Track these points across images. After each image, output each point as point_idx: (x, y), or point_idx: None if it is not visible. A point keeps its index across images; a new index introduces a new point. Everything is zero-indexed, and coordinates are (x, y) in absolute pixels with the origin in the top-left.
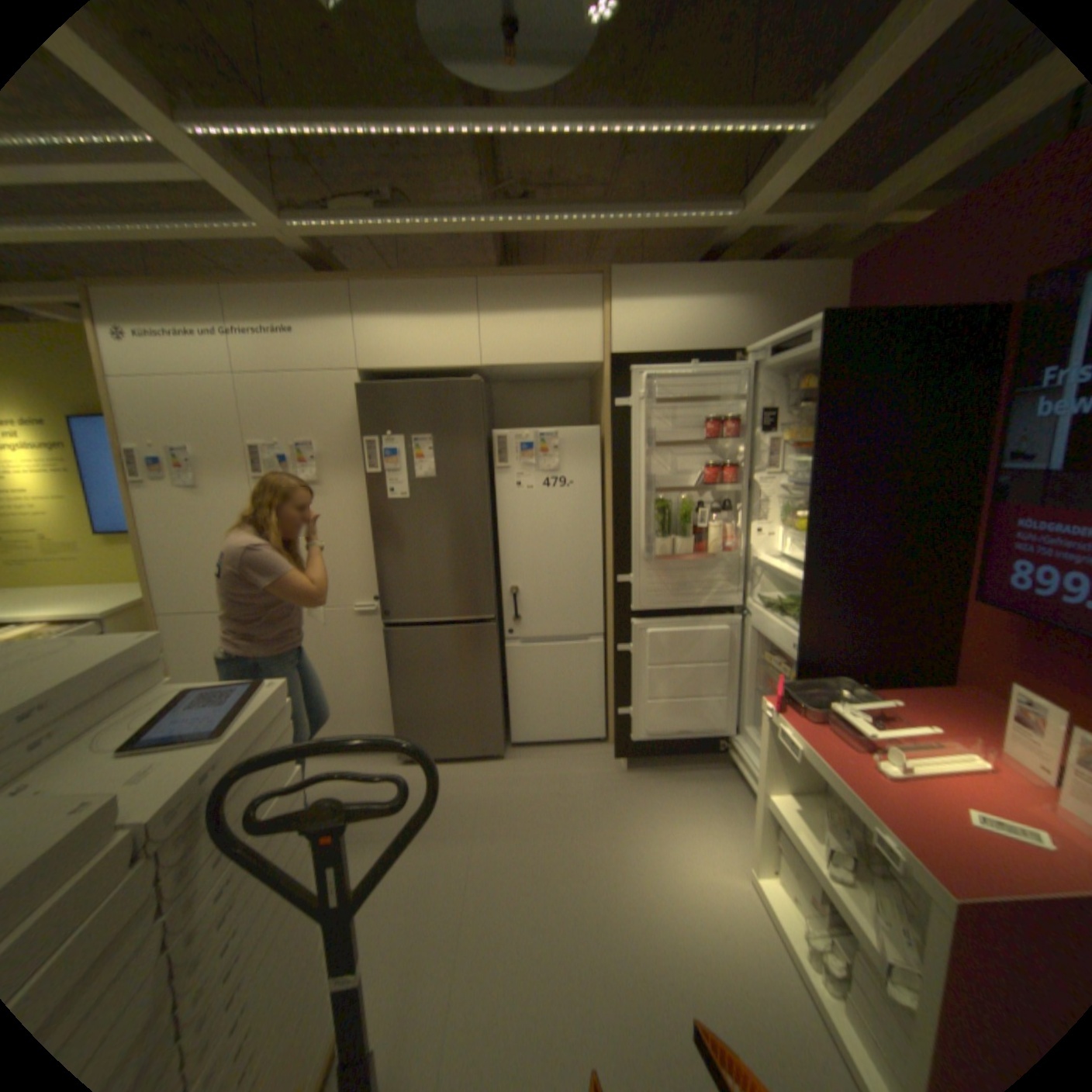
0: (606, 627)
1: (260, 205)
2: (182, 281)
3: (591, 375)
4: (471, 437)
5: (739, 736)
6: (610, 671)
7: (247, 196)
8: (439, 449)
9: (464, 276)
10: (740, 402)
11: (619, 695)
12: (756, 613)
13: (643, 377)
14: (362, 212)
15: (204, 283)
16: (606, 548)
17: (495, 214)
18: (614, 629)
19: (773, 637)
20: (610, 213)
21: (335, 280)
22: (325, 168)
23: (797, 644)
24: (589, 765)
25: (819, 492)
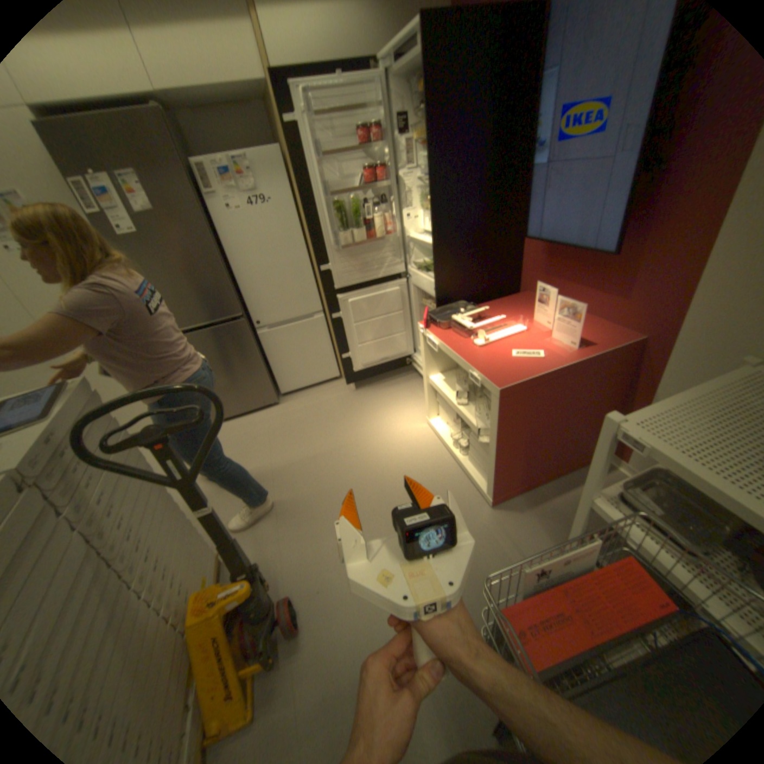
0: (324, 306)
1: None
2: None
3: (261, 95)
4: (170, 167)
5: (415, 354)
6: (333, 335)
7: None
8: (145, 182)
9: None
10: (381, 111)
11: (340, 346)
12: (413, 275)
13: (300, 92)
14: None
15: None
16: (309, 248)
17: None
18: (327, 305)
19: (423, 288)
20: None
21: None
22: None
23: (435, 288)
24: (333, 393)
25: (435, 178)
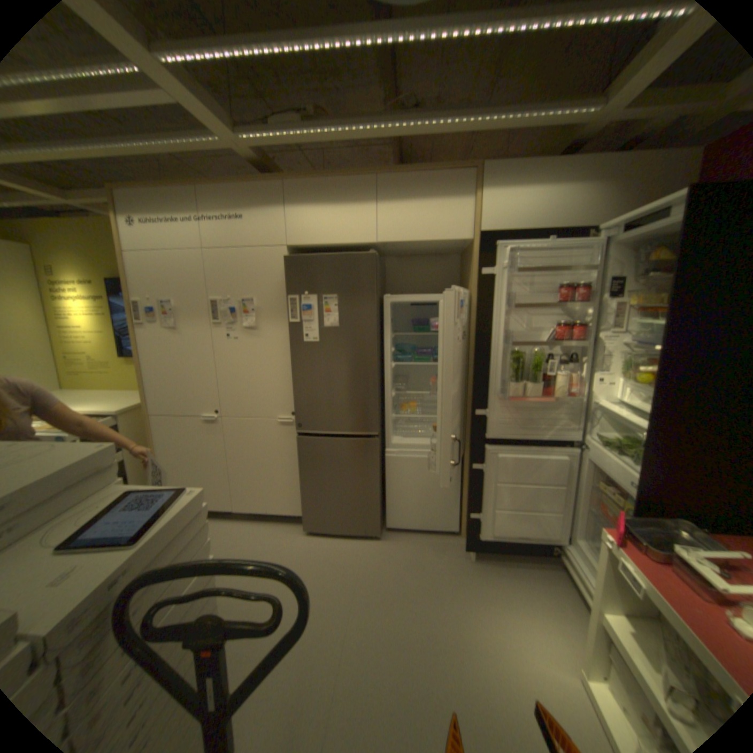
0: (464, 447)
1: (218, 121)
2: (171, 183)
3: (462, 250)
4: (367, 297)
5: (572, 546)
6: (466, 482)
7: (208, 114)
8: (342, 305)
9: (367, 173)
10: (589, 272)
11: (473, 503)
12: (594, 449)
13: (507, 250)
14: (292, 124)
15: (185, 184)
16: (467, 386)
17: (392, 121)
18: (471, 451)
19: (611, 472)
20: (487, 115)
21: (273, 179)
22: (269, 95)
23: (635, 482)
24: (445, 553)
25: (669, 351)
